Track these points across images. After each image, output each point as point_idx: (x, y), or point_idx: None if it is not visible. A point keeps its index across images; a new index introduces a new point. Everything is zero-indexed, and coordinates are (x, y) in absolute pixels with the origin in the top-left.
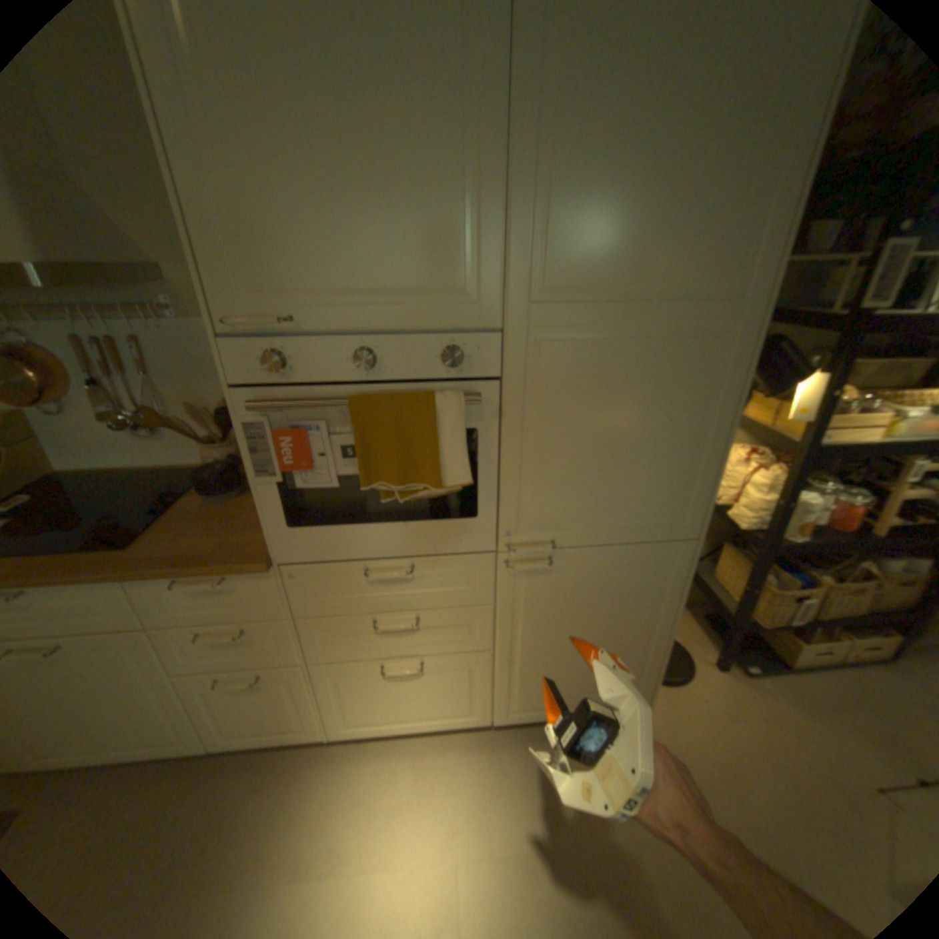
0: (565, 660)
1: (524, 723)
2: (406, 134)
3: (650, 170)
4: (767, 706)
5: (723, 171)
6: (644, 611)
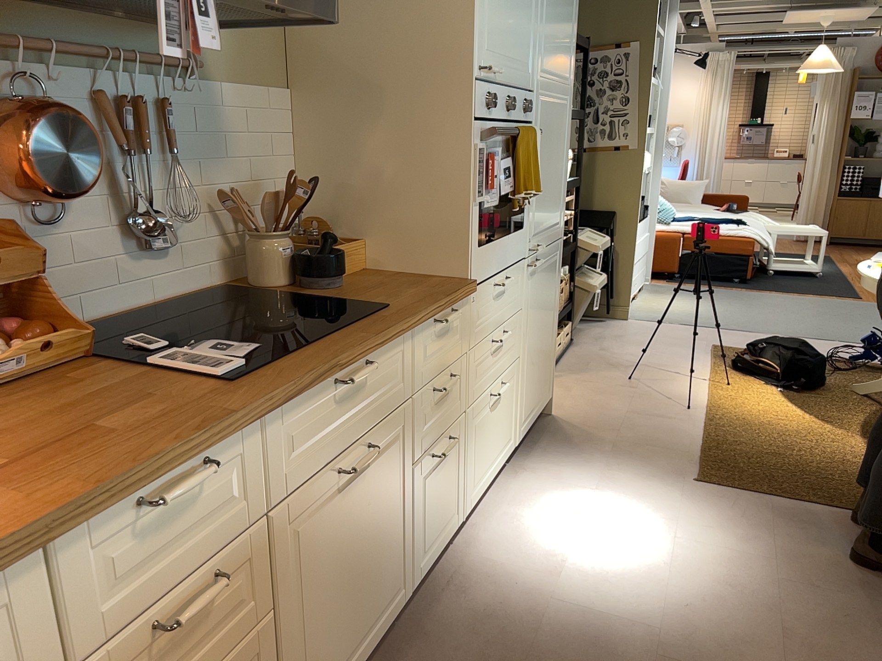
0: (537, 355)
1: (525, 434)
2: None
3: (559, 19)
4: (569, 378)
5: (568, 25)
6: (553, 298)
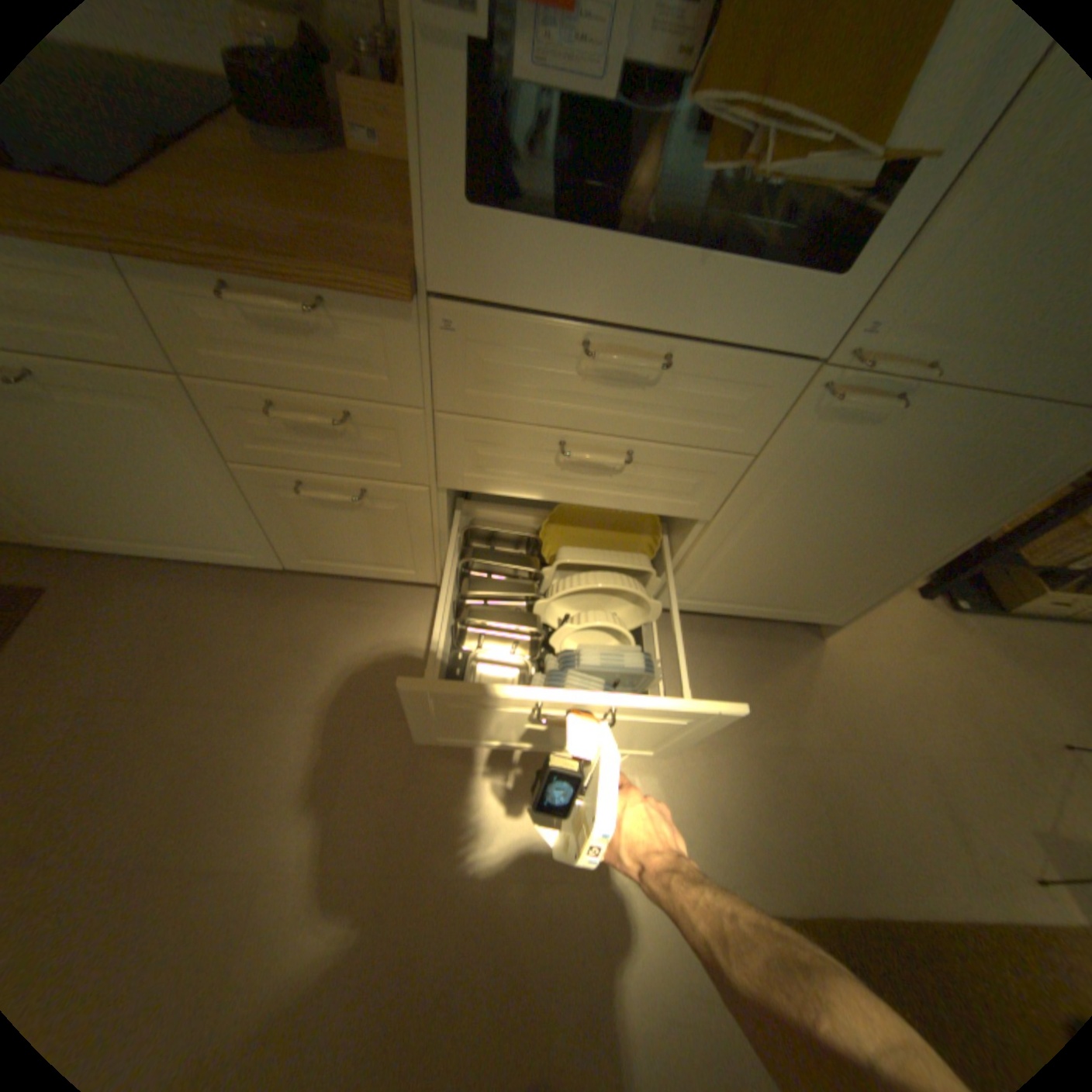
0: (798, 554)
1: (692, 611)
2: None
3: None
4: (969, 646)
5: None
6: (959, 513)
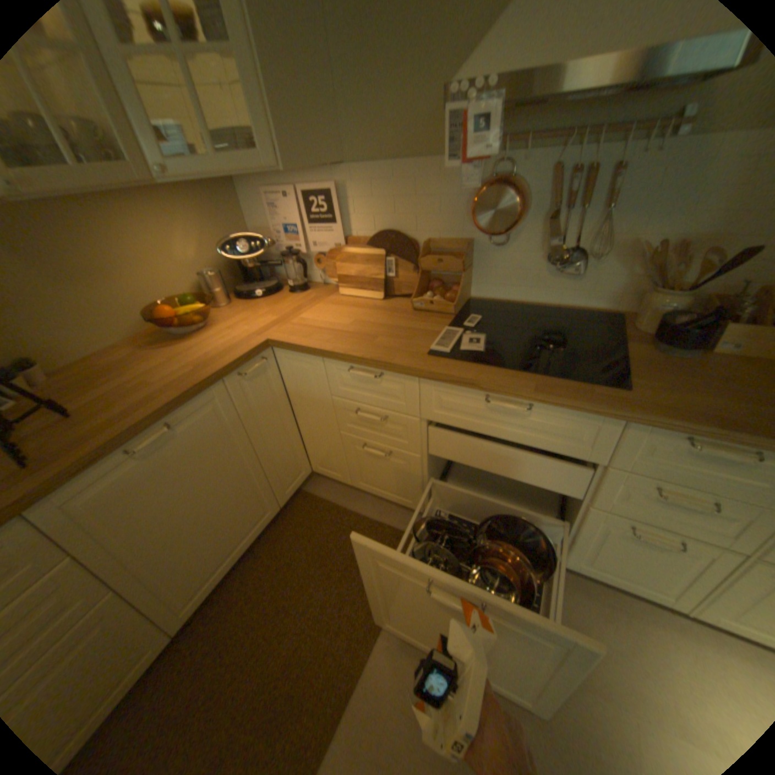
0: None
1: None
2: None
3: None
4: None
5: None
6: None
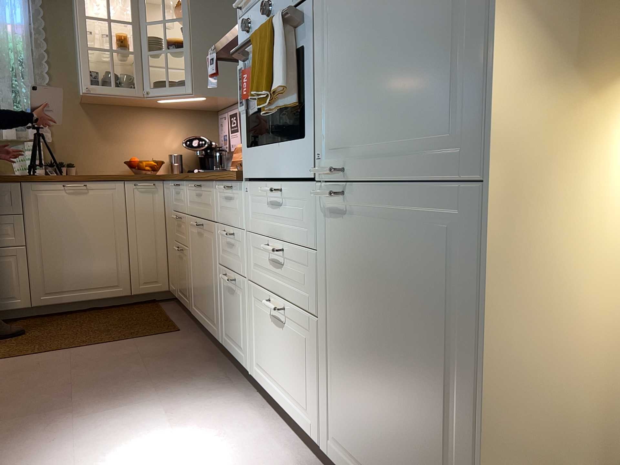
0: (371, 380)
1: None
2: None
3: None
4: None
5: None
6: (444, 327)
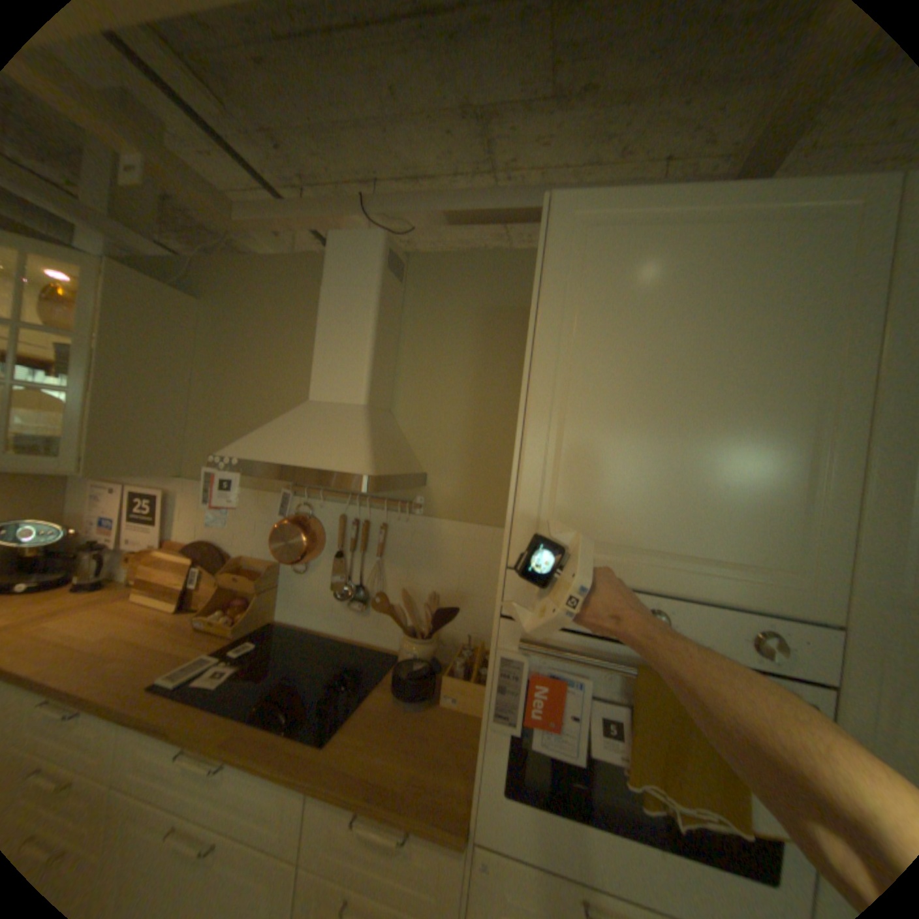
0: None
1: None
2: (752, 428)
3: None
4: None
5: None
6: None
